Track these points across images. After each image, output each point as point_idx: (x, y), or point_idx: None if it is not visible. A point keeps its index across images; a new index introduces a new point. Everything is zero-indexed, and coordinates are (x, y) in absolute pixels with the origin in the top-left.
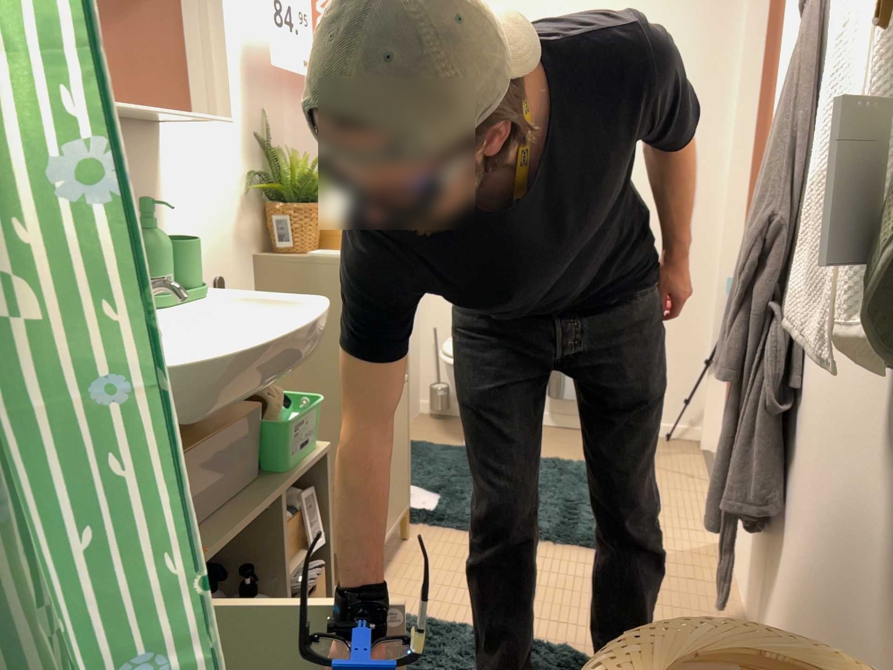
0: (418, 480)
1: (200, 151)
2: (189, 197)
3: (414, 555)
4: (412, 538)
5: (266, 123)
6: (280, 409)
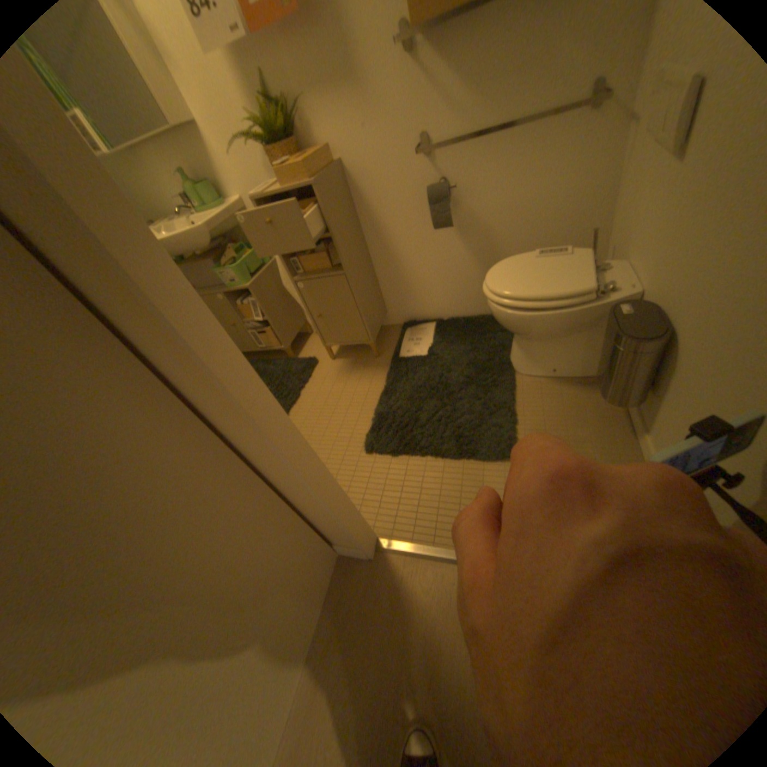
0: (438, 339)
1: (220, 122)
2: (224, 151)
3: (362, 362)
4: (379, 357)
5: (261, 76)
6: (221, 263)
